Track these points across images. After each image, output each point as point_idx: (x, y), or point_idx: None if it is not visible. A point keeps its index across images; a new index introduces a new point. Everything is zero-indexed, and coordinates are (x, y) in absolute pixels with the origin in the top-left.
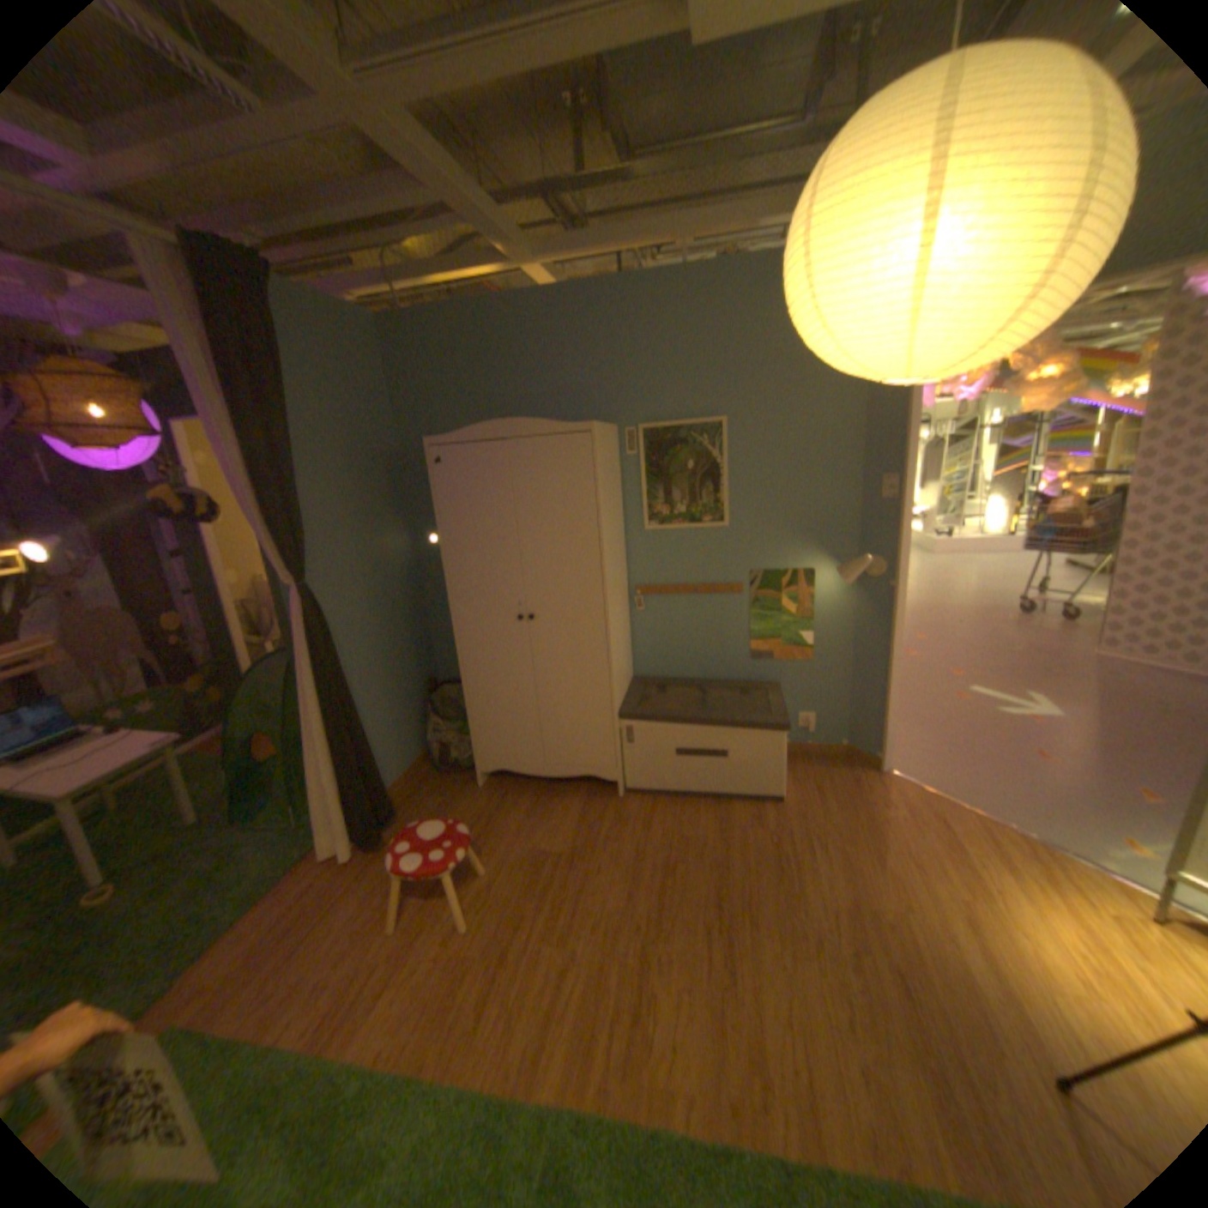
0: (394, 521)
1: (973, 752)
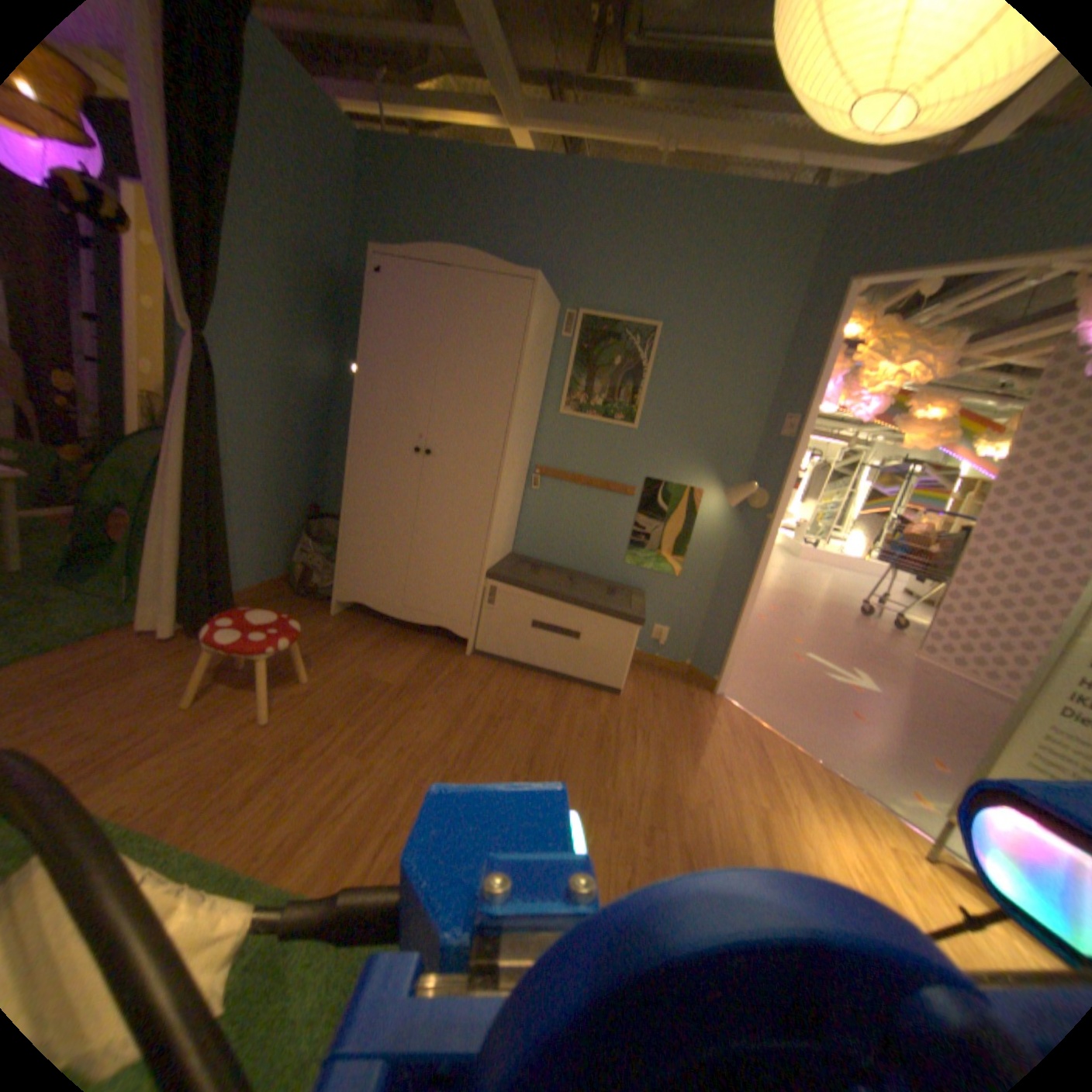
0: (320, 337)
1: (796, 700)
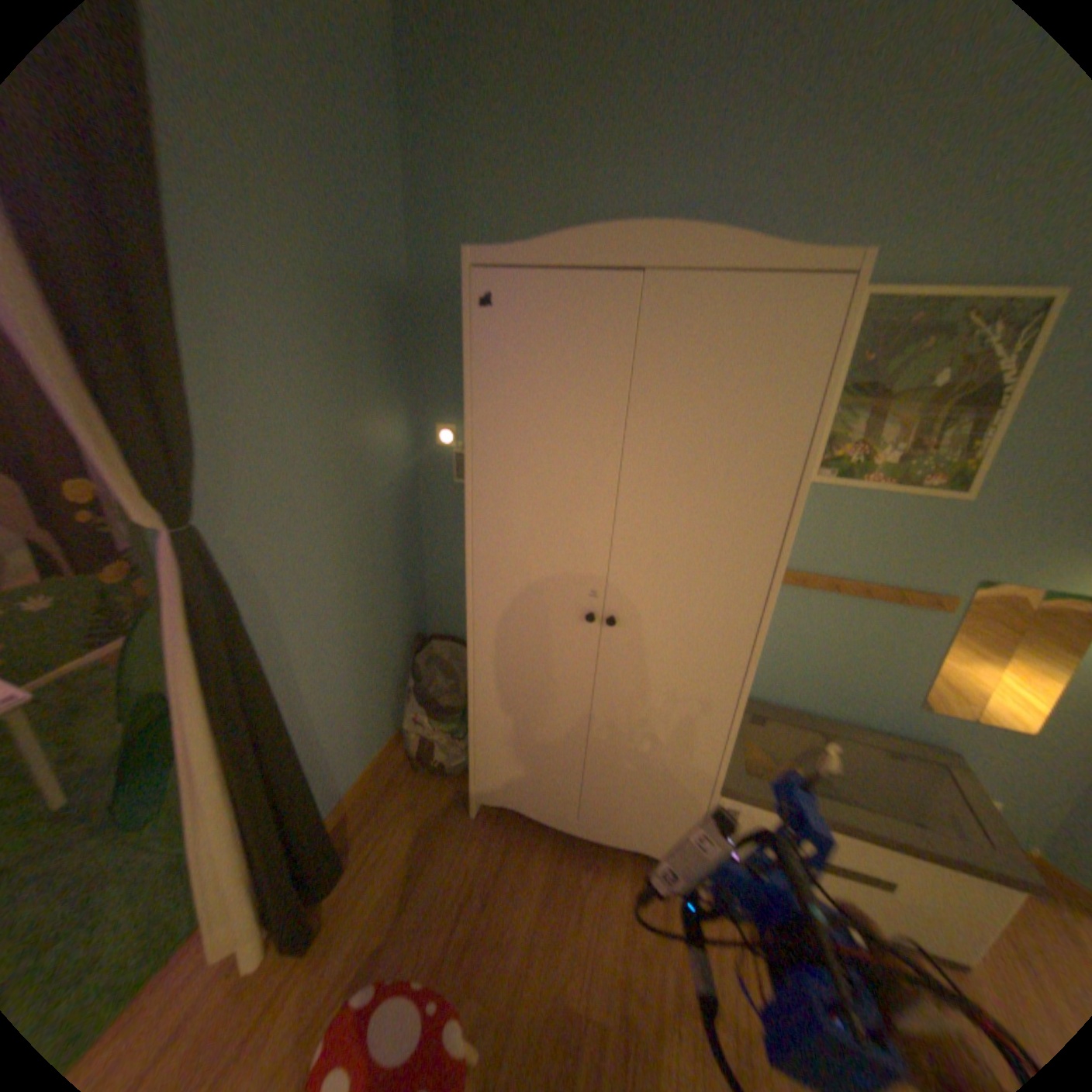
0: (390, 399)
1: None
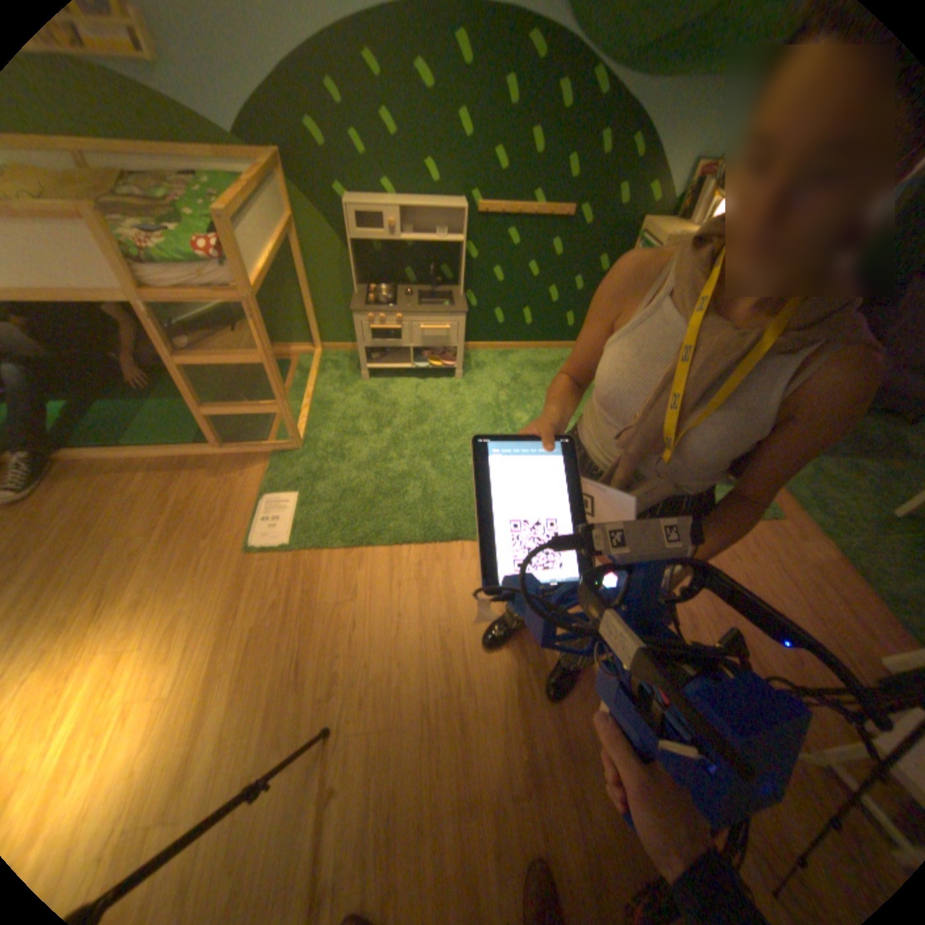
0: None
1: None
